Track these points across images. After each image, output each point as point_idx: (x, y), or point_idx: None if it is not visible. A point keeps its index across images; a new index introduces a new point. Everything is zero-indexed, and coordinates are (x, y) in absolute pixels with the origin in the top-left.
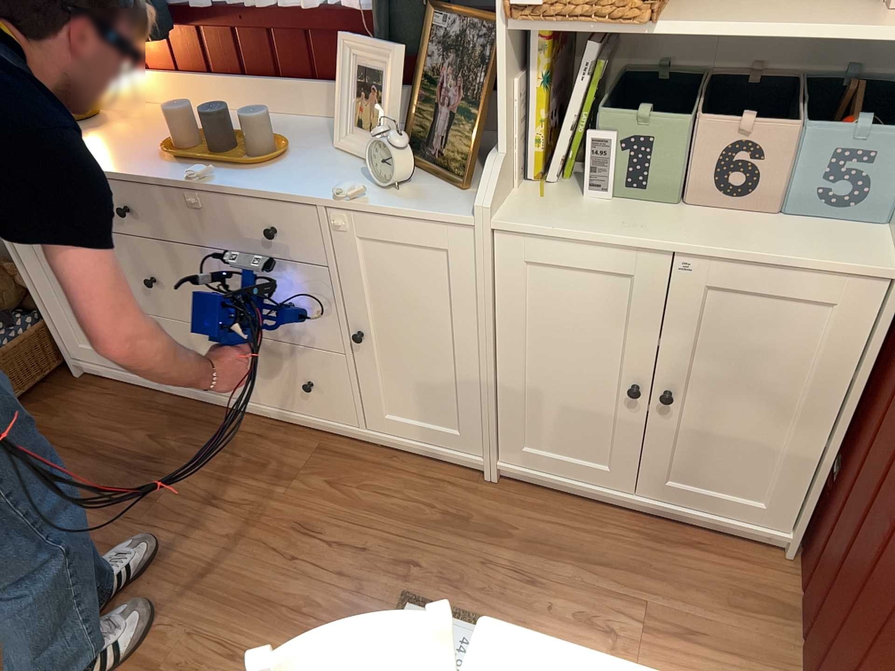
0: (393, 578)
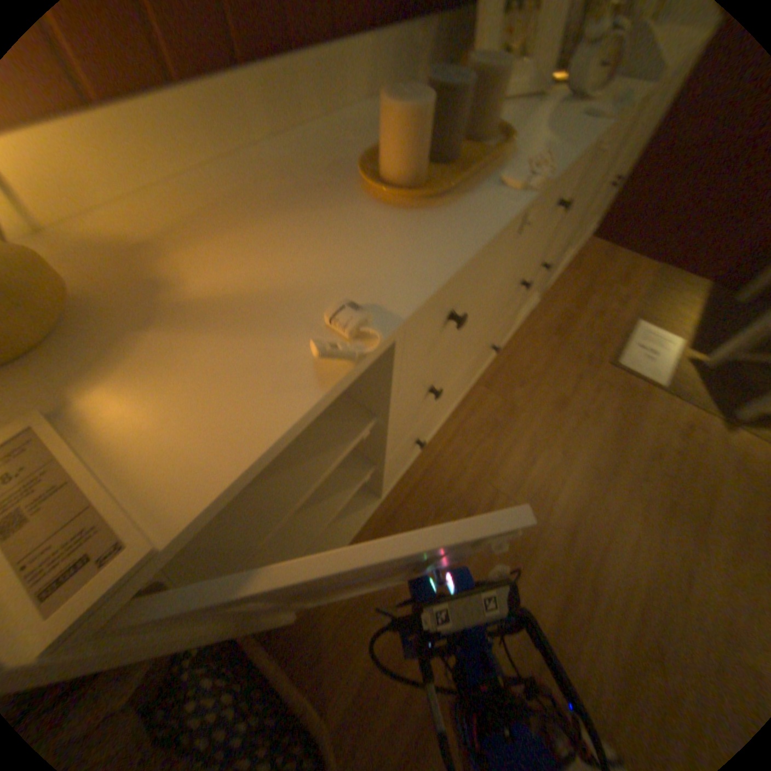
0: (603, 368)
